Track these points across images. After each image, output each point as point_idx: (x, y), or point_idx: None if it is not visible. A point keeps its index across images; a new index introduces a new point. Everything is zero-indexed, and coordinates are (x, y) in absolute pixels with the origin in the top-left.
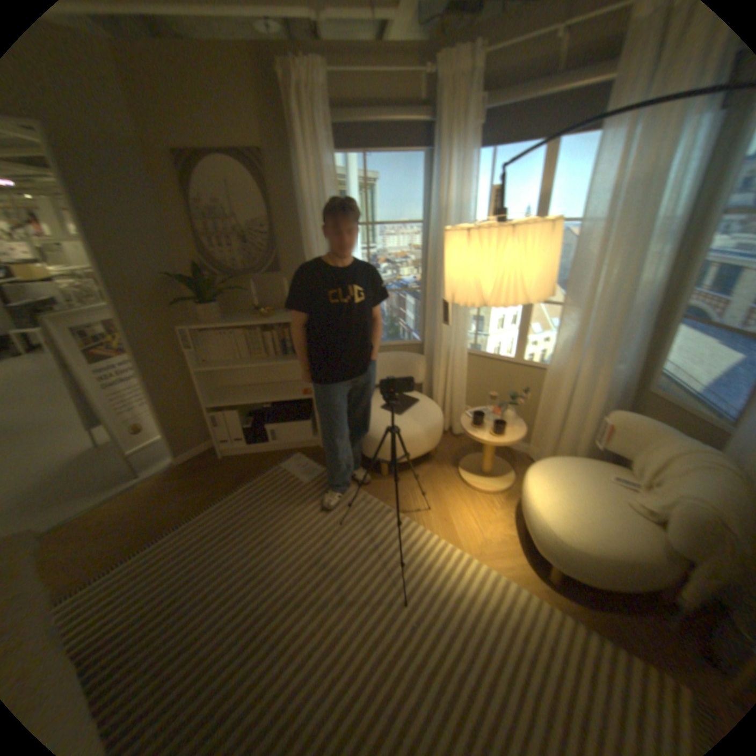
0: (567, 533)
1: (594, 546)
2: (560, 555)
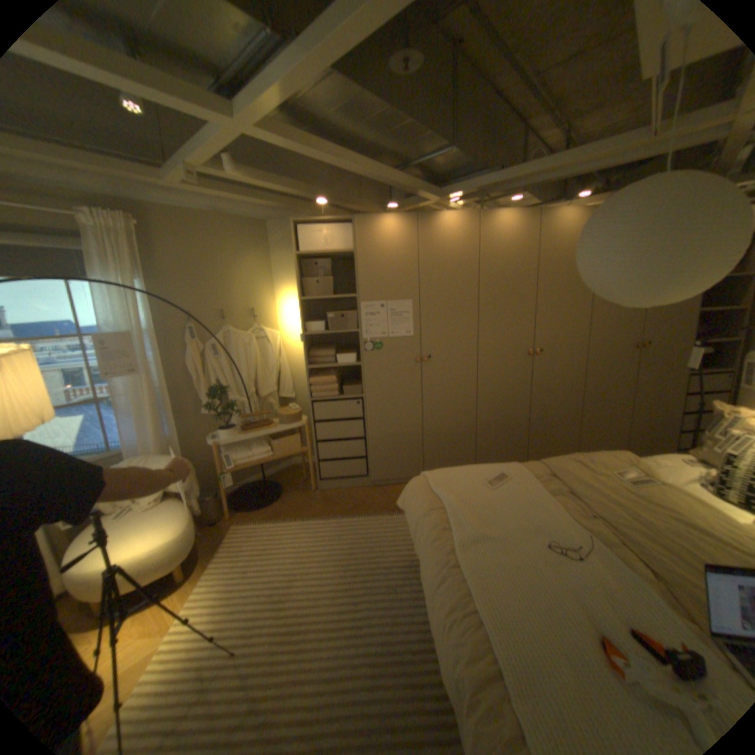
0: (172, 533)
1: (181, 522)
2: (182, 546)
